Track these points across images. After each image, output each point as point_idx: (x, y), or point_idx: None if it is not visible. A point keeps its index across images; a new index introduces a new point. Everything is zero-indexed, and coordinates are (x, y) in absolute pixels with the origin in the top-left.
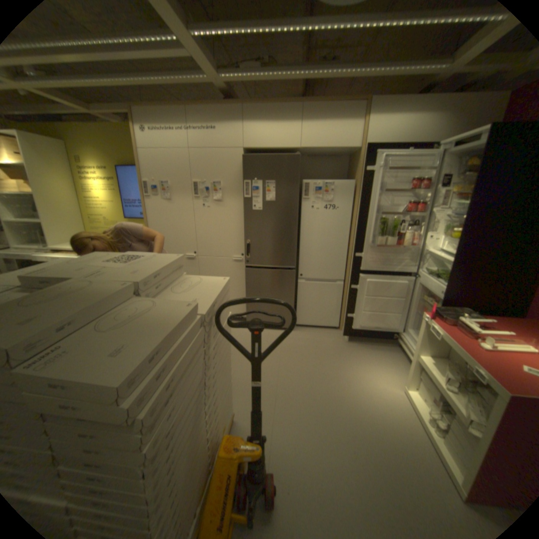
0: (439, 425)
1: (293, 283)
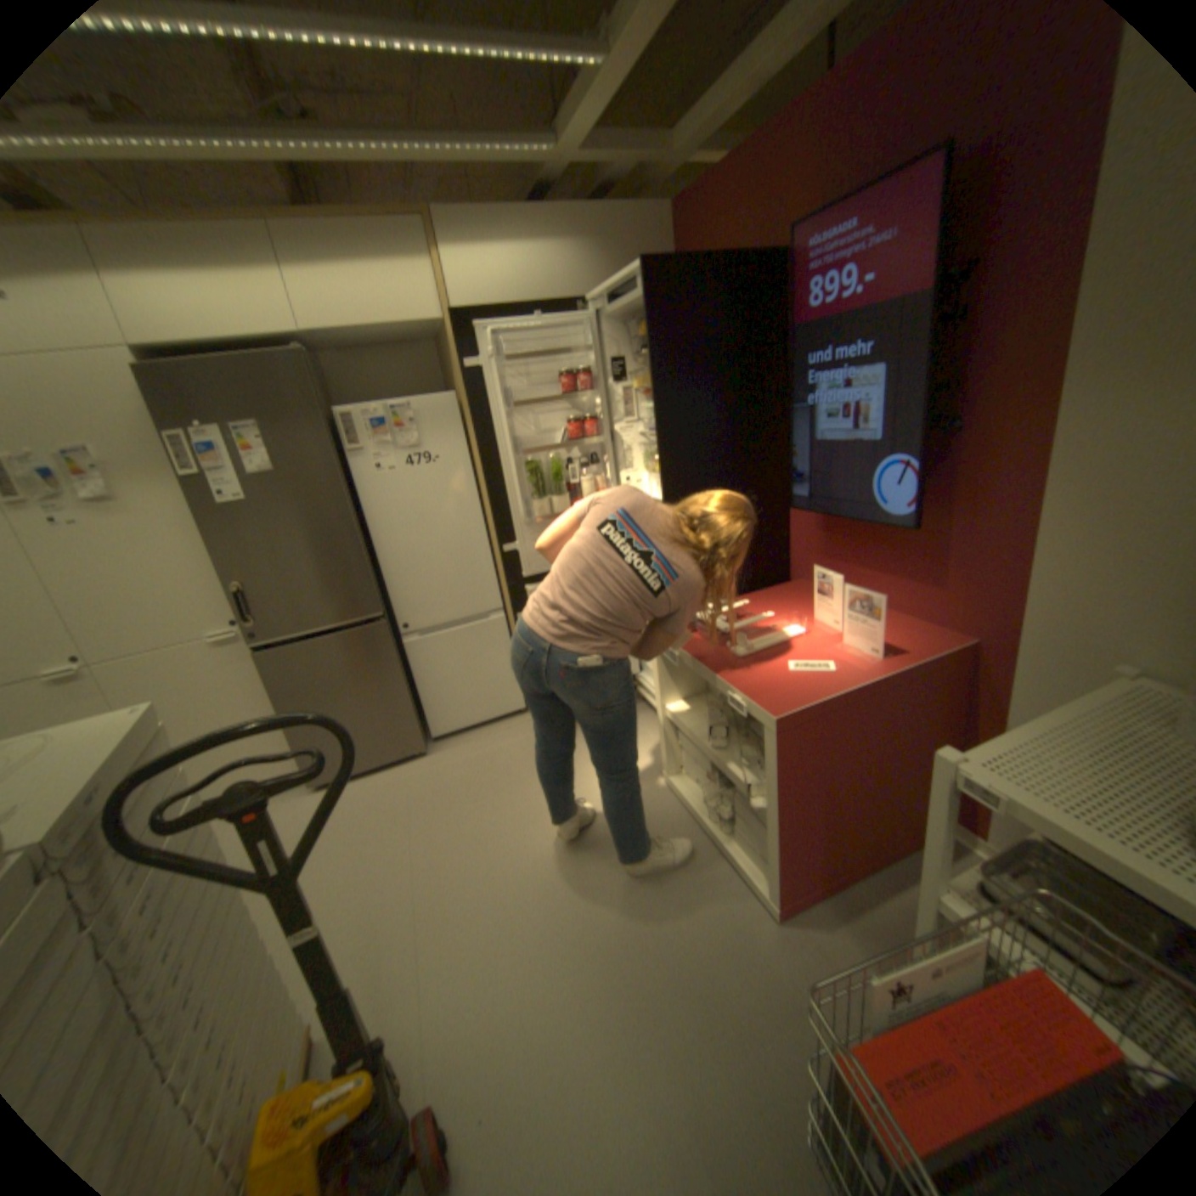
0: (720, 815)
1: (390, 649)
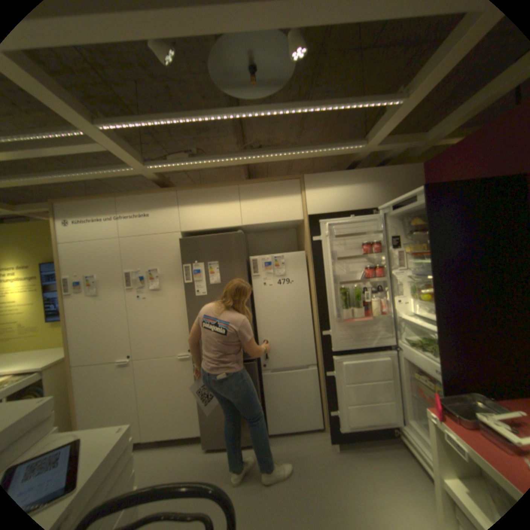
0: None
1: (255, 378)
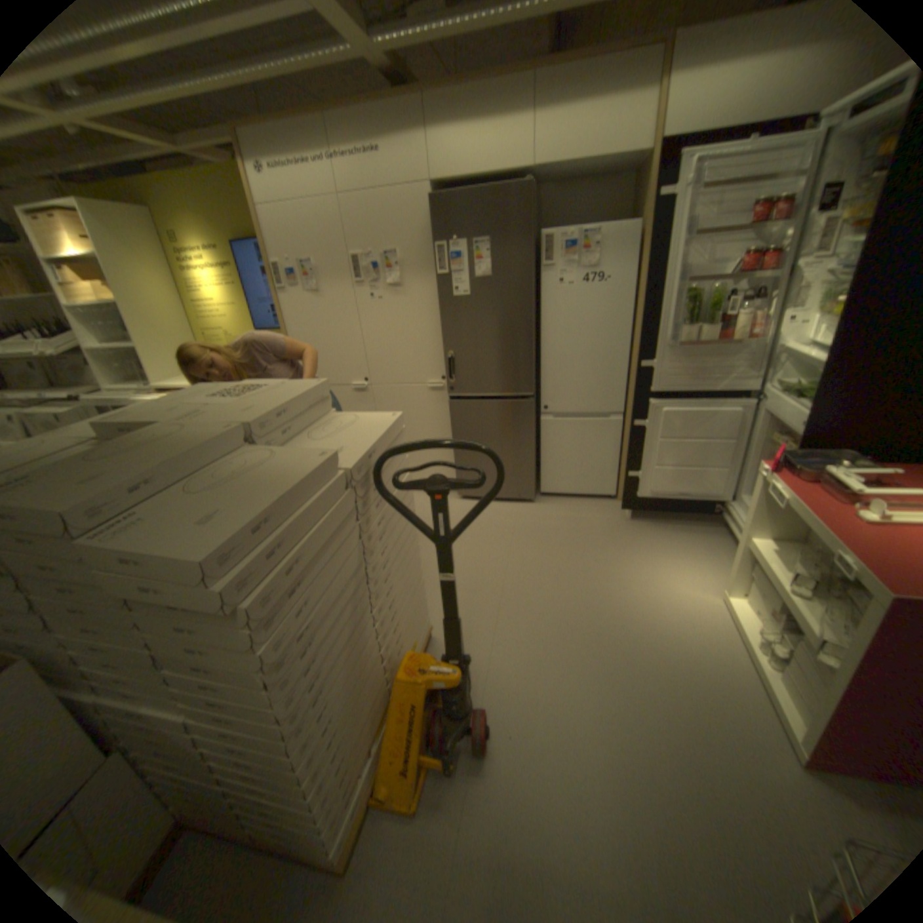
0: (776, 651)
1: (531, 422)
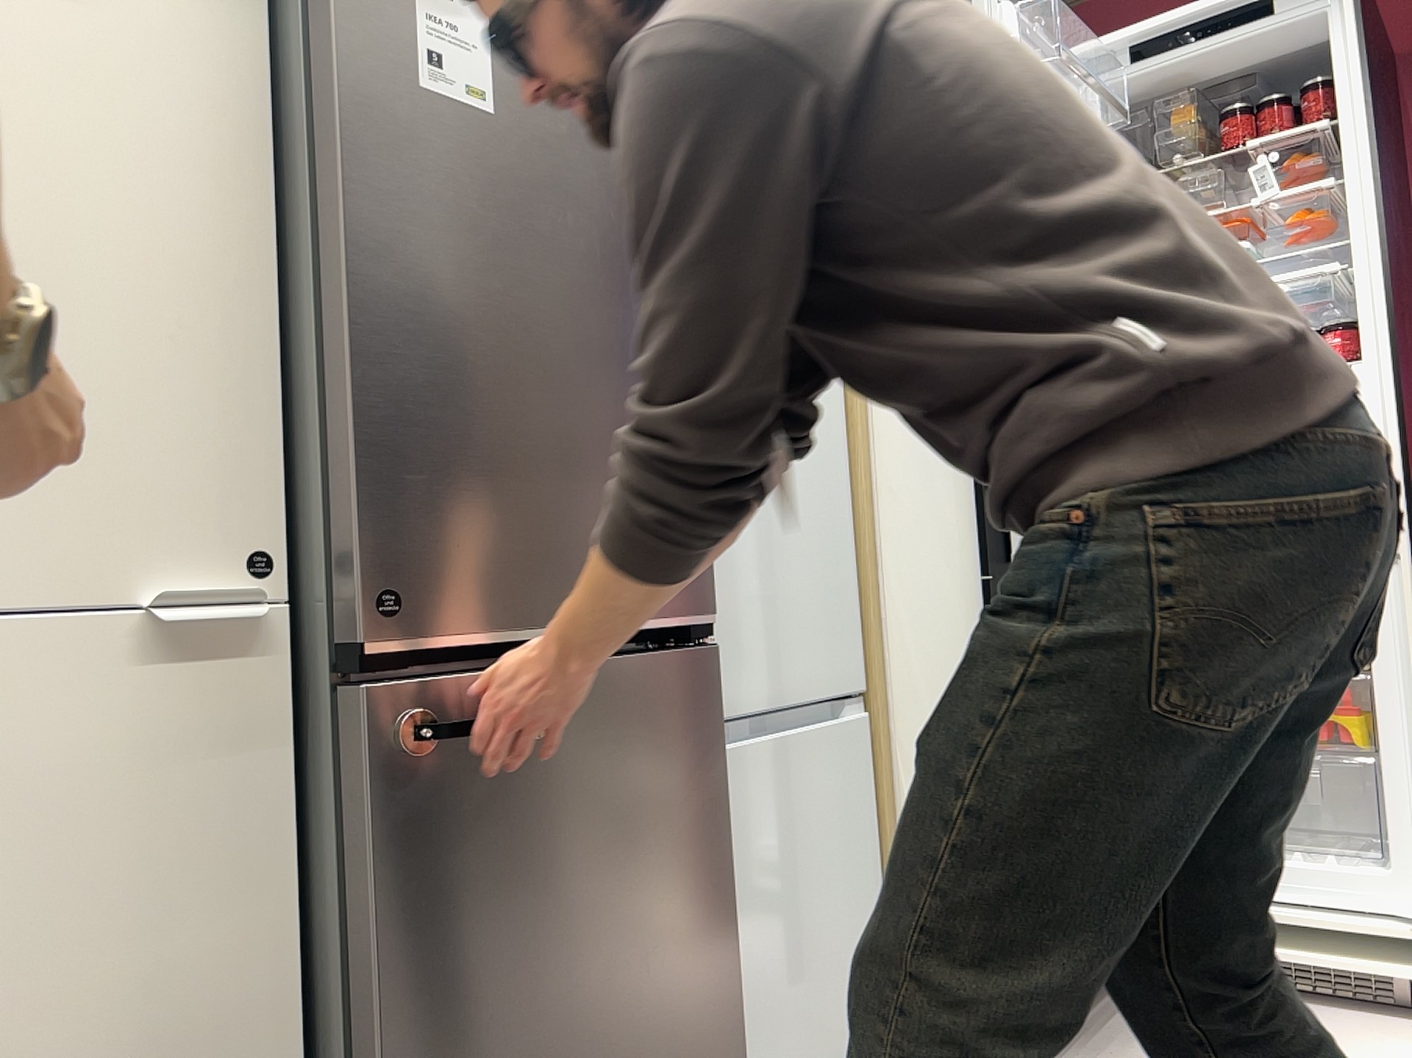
0: None
1: (718, 752)
